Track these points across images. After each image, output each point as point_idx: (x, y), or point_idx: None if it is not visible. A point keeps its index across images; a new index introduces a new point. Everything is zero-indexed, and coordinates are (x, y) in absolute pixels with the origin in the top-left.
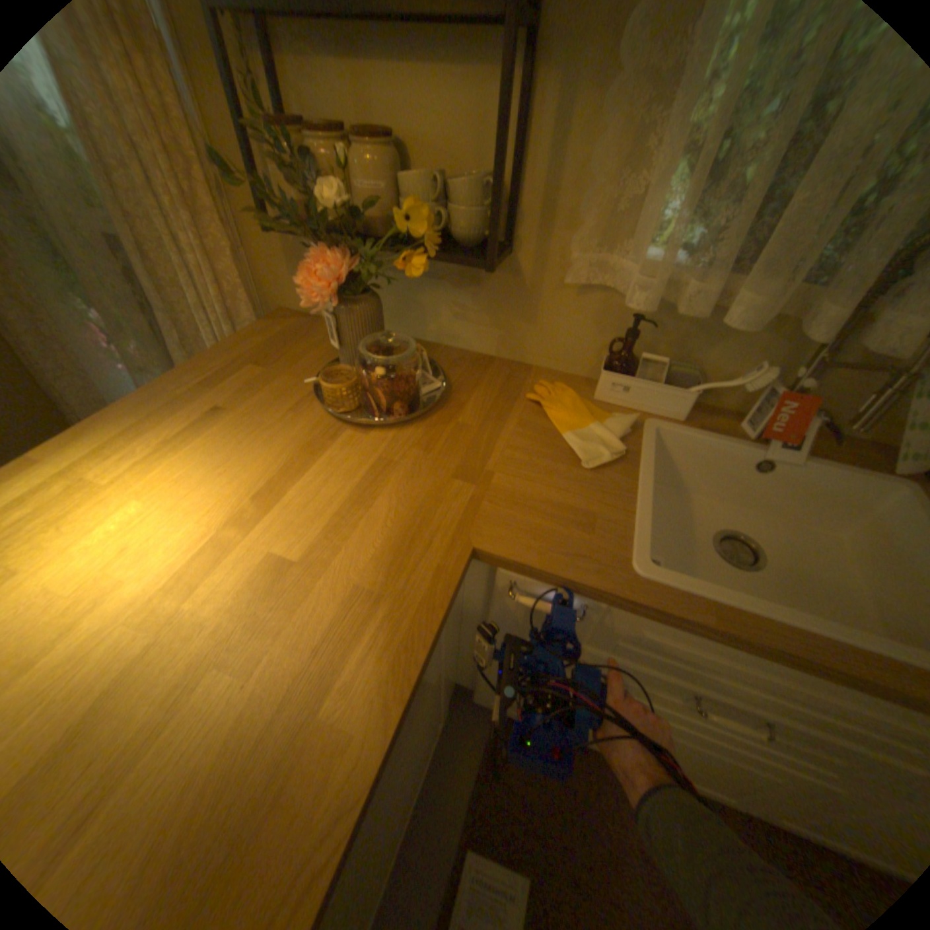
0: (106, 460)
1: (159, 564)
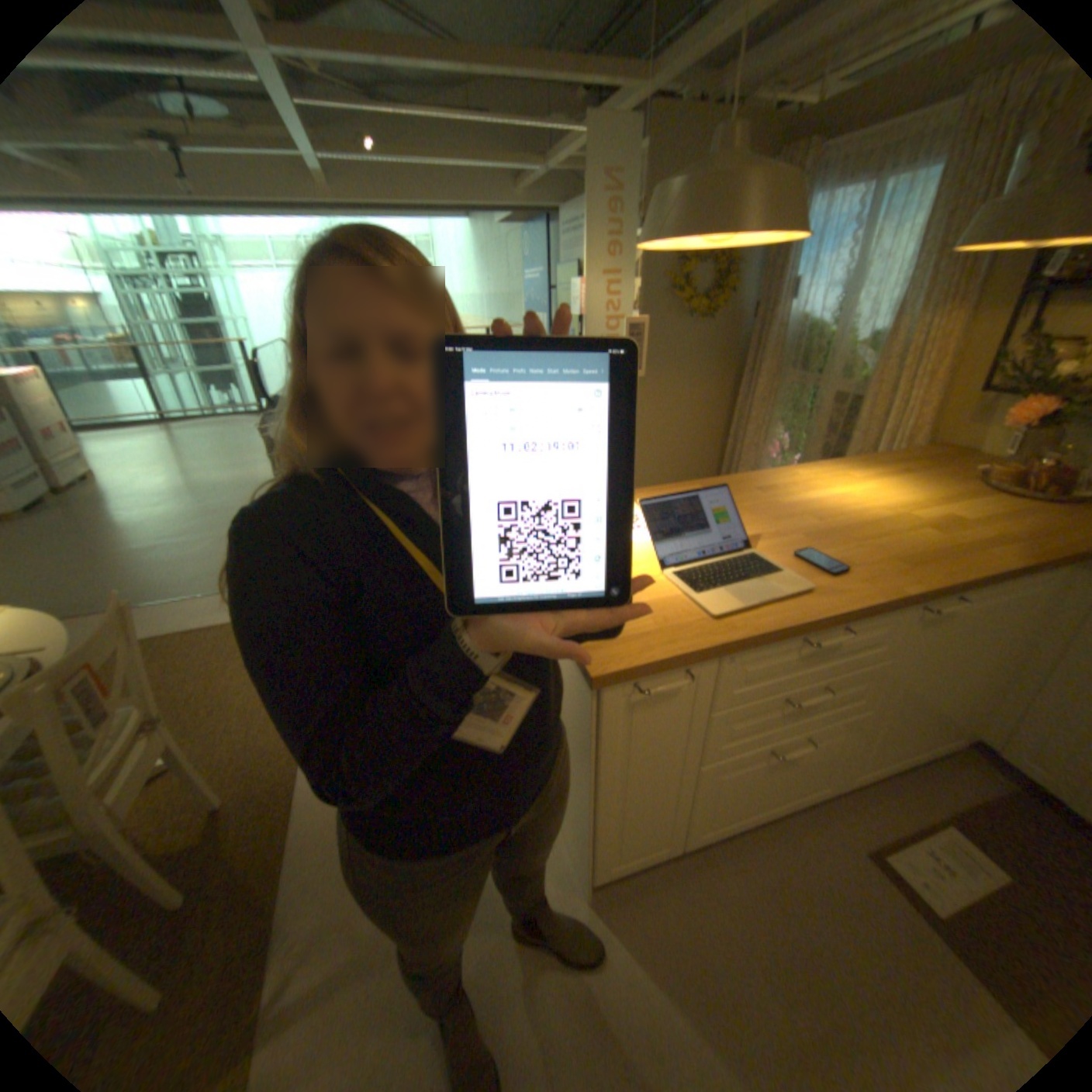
0: (855, 471)
1: (894, 501)
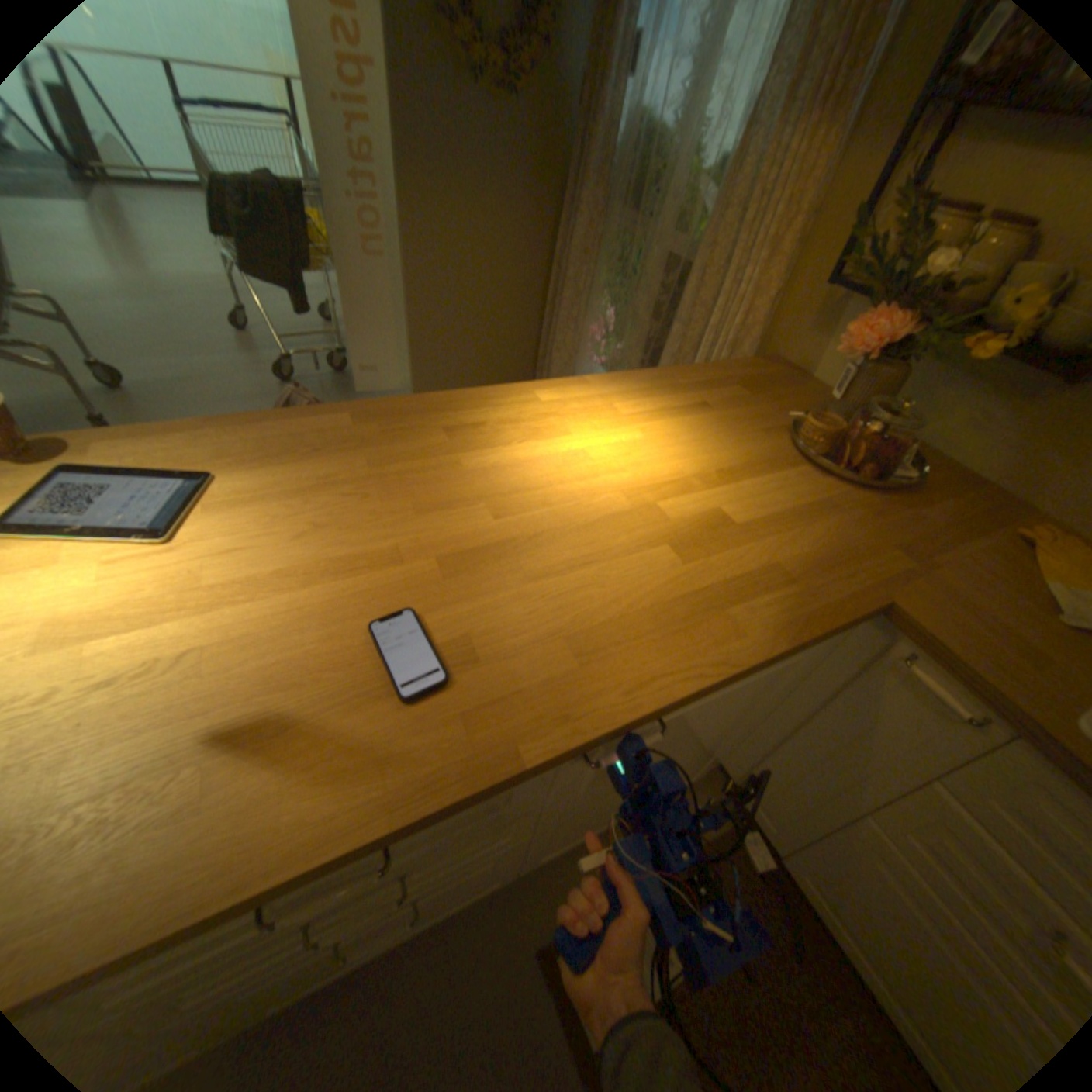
0: (628, 401)
1: (648, 474)
